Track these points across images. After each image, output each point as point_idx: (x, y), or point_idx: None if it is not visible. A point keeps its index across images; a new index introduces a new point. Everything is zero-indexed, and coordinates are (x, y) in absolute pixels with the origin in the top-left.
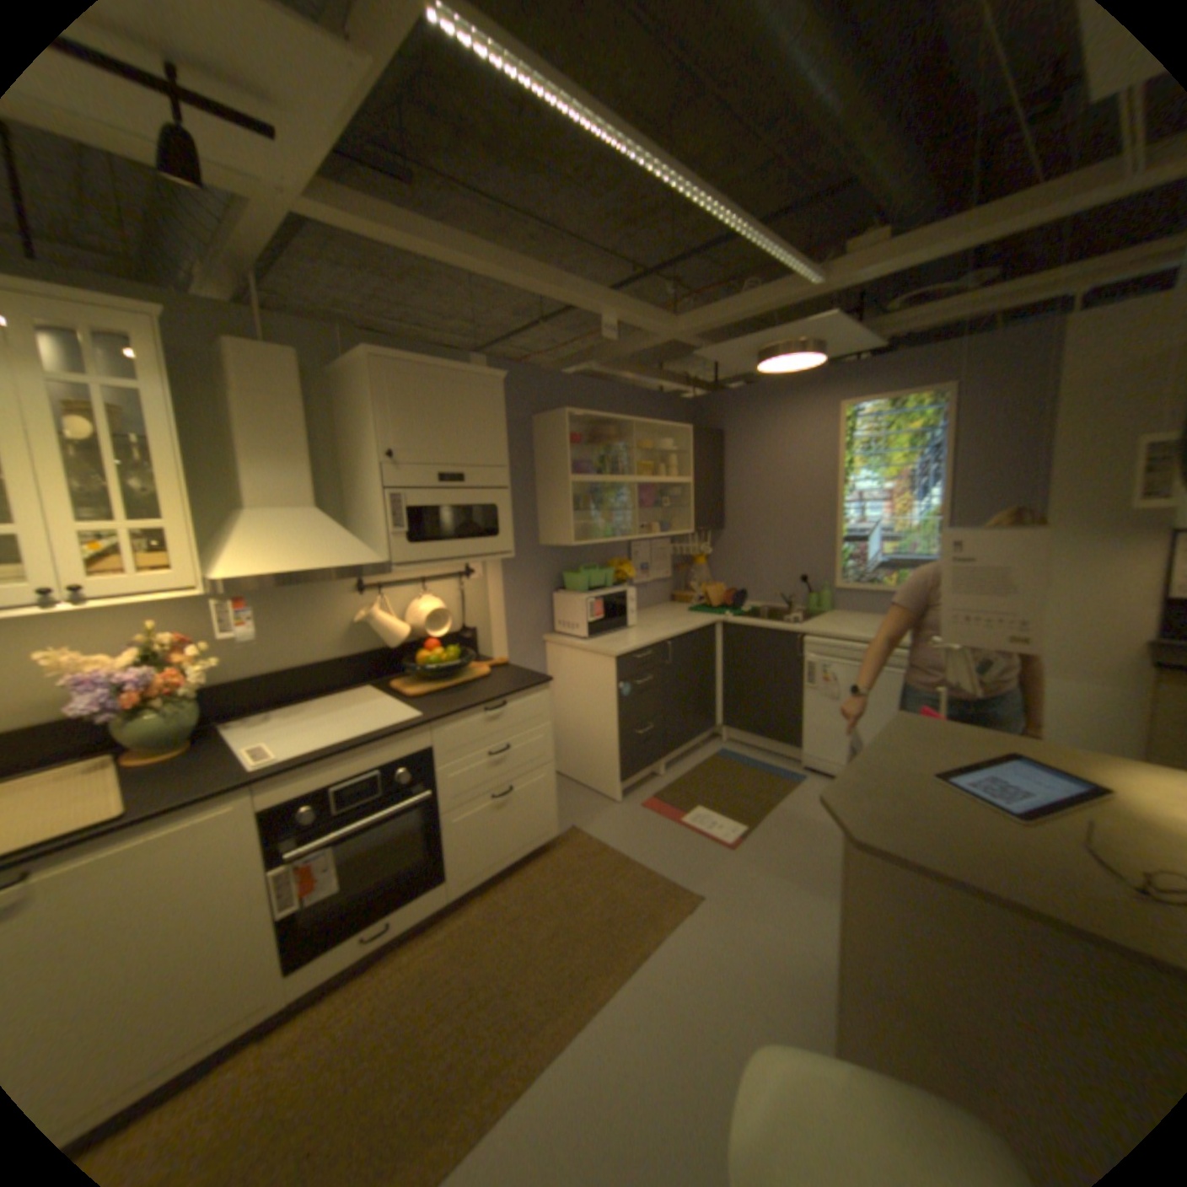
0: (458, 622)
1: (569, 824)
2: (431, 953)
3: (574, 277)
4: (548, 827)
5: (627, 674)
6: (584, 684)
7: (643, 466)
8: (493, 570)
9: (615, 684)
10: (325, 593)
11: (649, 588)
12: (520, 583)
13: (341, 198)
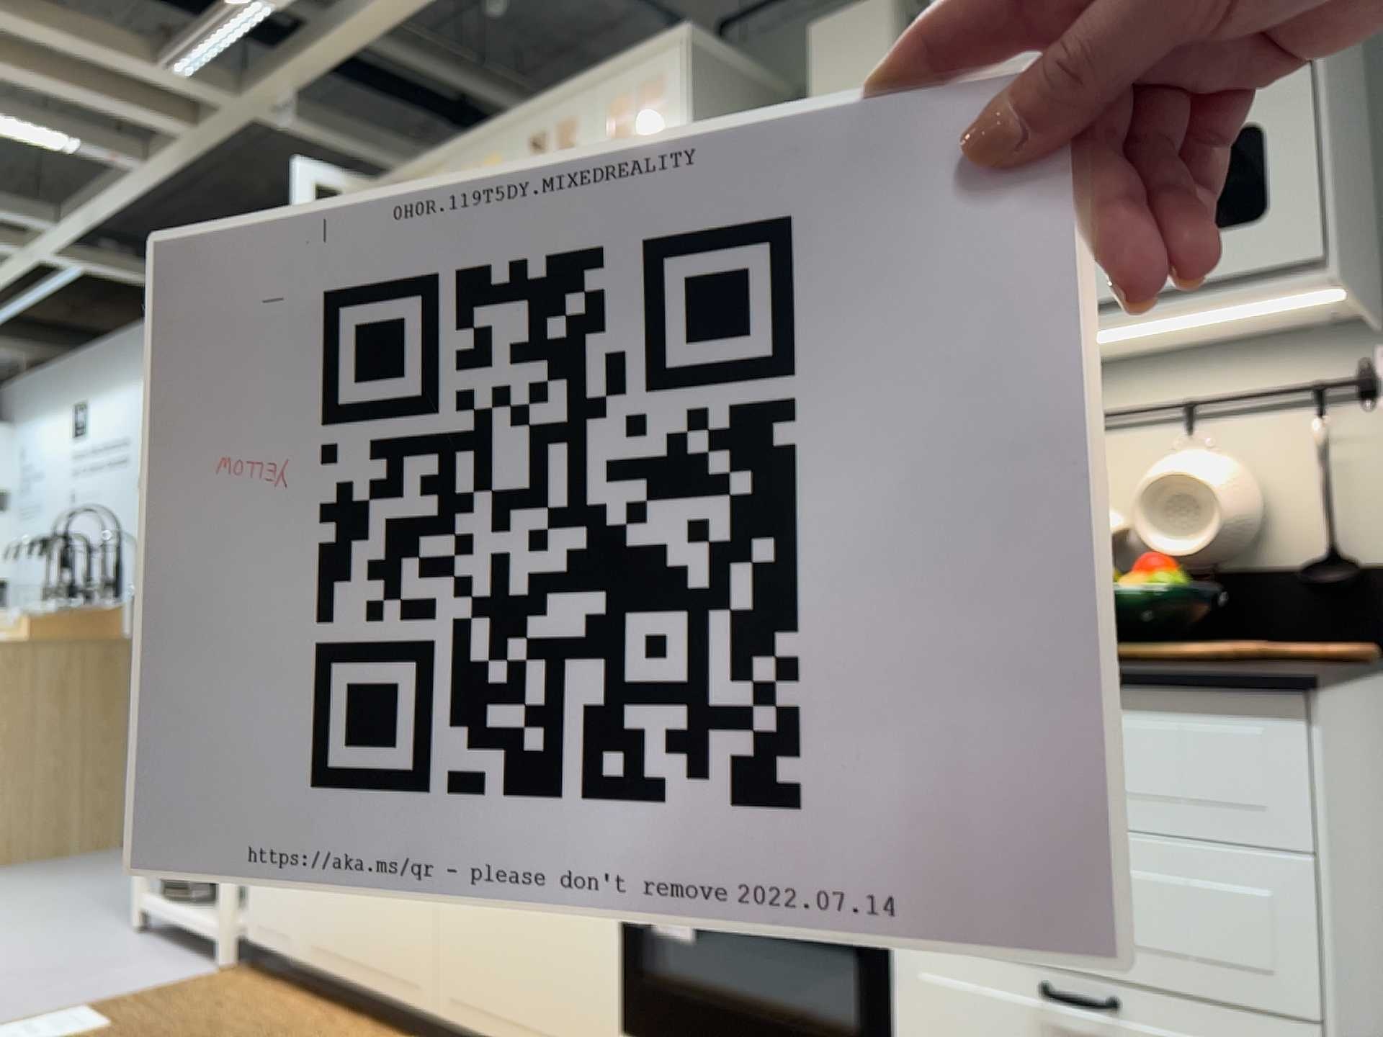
0: (1313, 538)
1: None
2: None
3: None
4: None
5: None
6: None
7: None
8: None
9: None
10: None
11: None
12: None
13: None
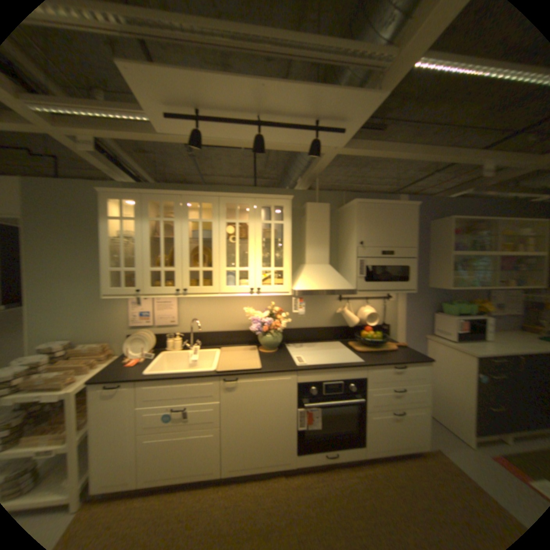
0: (379, 320)
1: (435, 448)
2: (355, 480)
3: (466, 149)
4: (423, 444)
5: (485, 370)
6: (451, 368)
7: (503, 245)
8: (400, 297)
9: (475, 374)
10: (325, 299)
11: (503, 319)
12: (414, 305)
13: (356, 144)
